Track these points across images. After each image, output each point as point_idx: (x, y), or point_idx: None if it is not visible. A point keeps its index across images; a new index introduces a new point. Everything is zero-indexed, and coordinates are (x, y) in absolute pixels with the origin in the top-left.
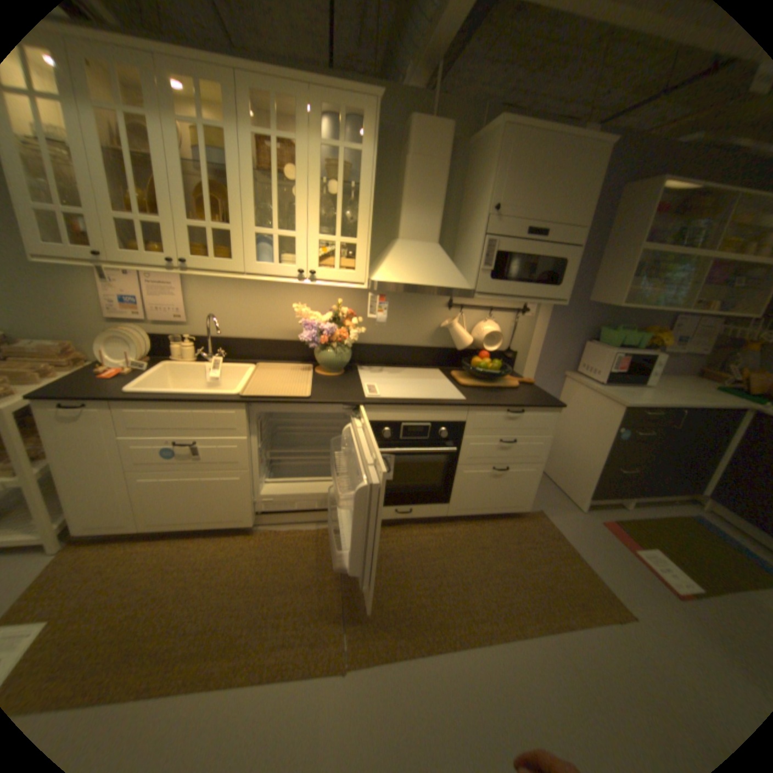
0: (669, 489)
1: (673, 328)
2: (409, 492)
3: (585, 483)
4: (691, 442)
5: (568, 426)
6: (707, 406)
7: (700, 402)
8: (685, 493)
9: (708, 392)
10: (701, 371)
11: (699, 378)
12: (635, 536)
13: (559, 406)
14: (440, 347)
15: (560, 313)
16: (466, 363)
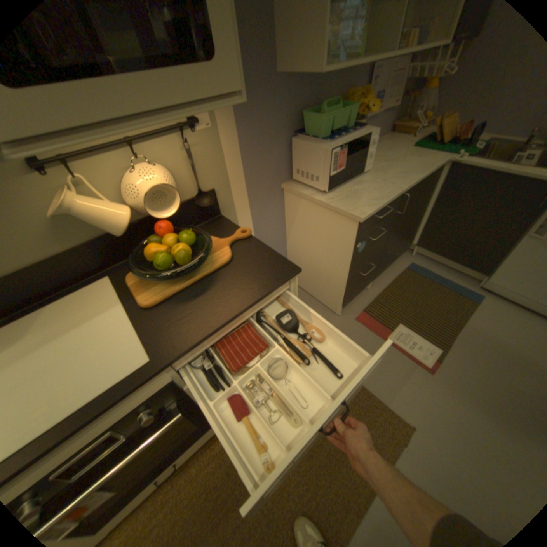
0: (392, 258)
1: (371, 84)
2: (156, 466)
3: (333, 293)
4: (408, 216)
5: (302, 242)
6: (422, 178)
7: (415, 175)
8: (401, 253)
9: (409, 152)
10: (393, 125)
11: (392, 134)
12: (381, 318)
13: (292, 275)
14: (86, 240)
15: (245, 107)
16: (138, 257)
